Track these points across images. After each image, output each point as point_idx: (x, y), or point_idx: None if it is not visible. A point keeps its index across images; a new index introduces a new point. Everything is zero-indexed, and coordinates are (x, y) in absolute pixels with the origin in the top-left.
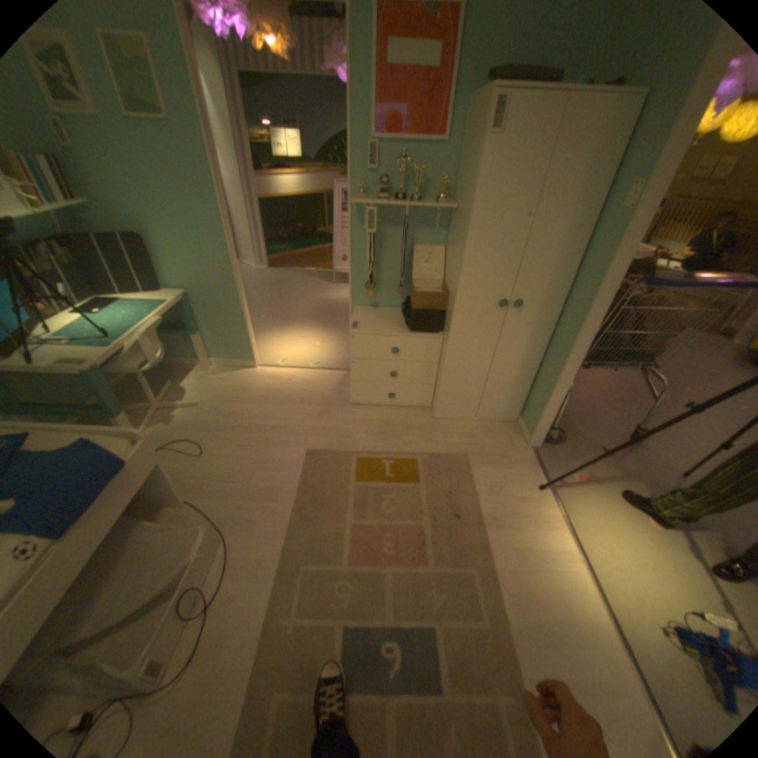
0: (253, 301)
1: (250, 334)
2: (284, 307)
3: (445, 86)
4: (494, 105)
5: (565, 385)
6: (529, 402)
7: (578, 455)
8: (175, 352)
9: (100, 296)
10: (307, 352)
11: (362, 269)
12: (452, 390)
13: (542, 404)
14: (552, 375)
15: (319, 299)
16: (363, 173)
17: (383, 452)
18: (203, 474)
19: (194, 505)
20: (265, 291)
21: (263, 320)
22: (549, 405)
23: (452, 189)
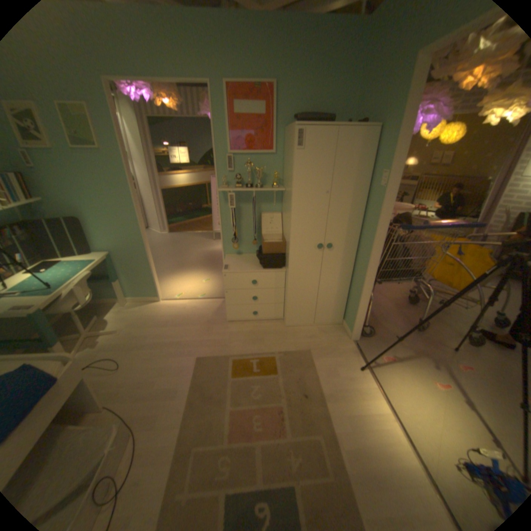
0: (158, 256)
1: (154, 279)
2: (179, 258)
3: (269, 124)
4: (297, 134)
5: (367, 296)
6: (348, 310)
7: (385, 343)
8: (100, 296)
9: (46, 260)
10: (196, 288)
11: (229, 231)
12: (295, 306)
13: (355, 310)
14: (358, 290)
15: (204, 251)
16: (225, 173)
17: (251, 354)
18: (118, 384)
19: (110, 410)
20: (166, 248)
21: (165, 268)
22: (359, 310)
23: (281, 179)
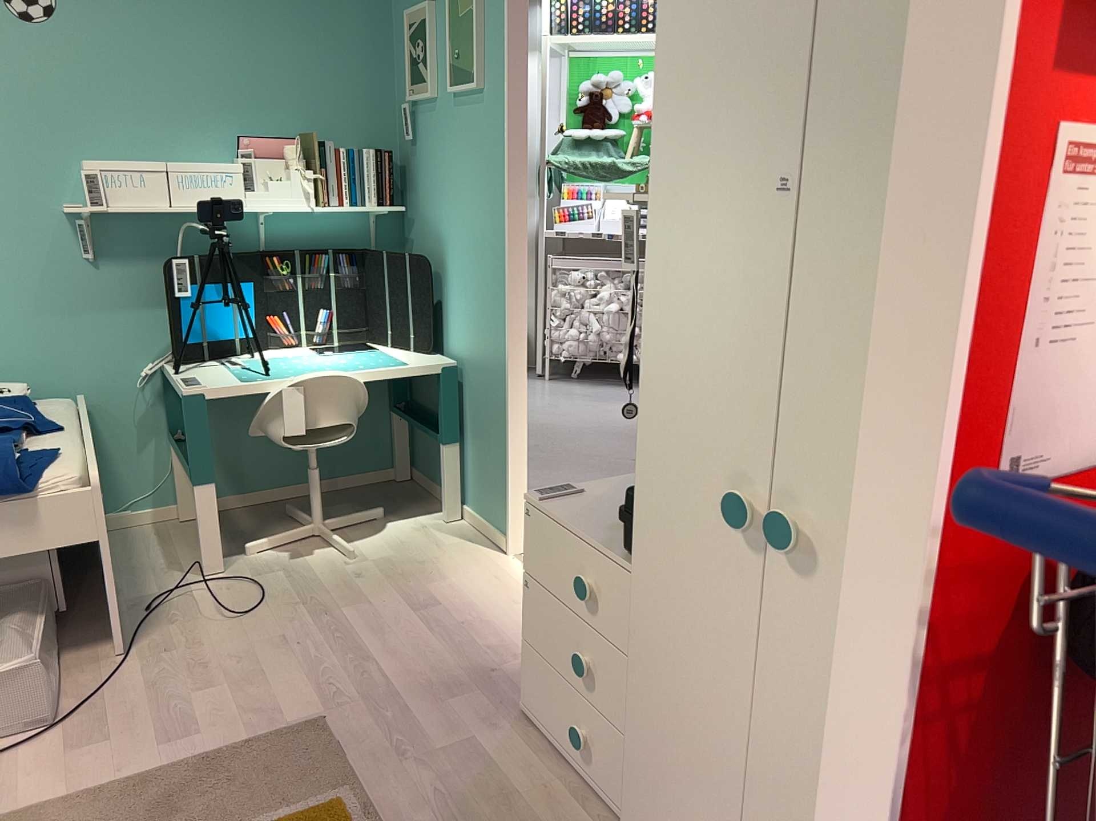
0: None
1: (511, 476)
2: None
3: None
4: None
5: None
6: None
7: None
8: (439, 475)
9: (372, 343)
10: None
11: None
12: (656, 814)
13: None
14: None
15: None
16: None
17: None
18: (197, 639)
19: (125, 664)
20: None
21: None
22: None
23: None
